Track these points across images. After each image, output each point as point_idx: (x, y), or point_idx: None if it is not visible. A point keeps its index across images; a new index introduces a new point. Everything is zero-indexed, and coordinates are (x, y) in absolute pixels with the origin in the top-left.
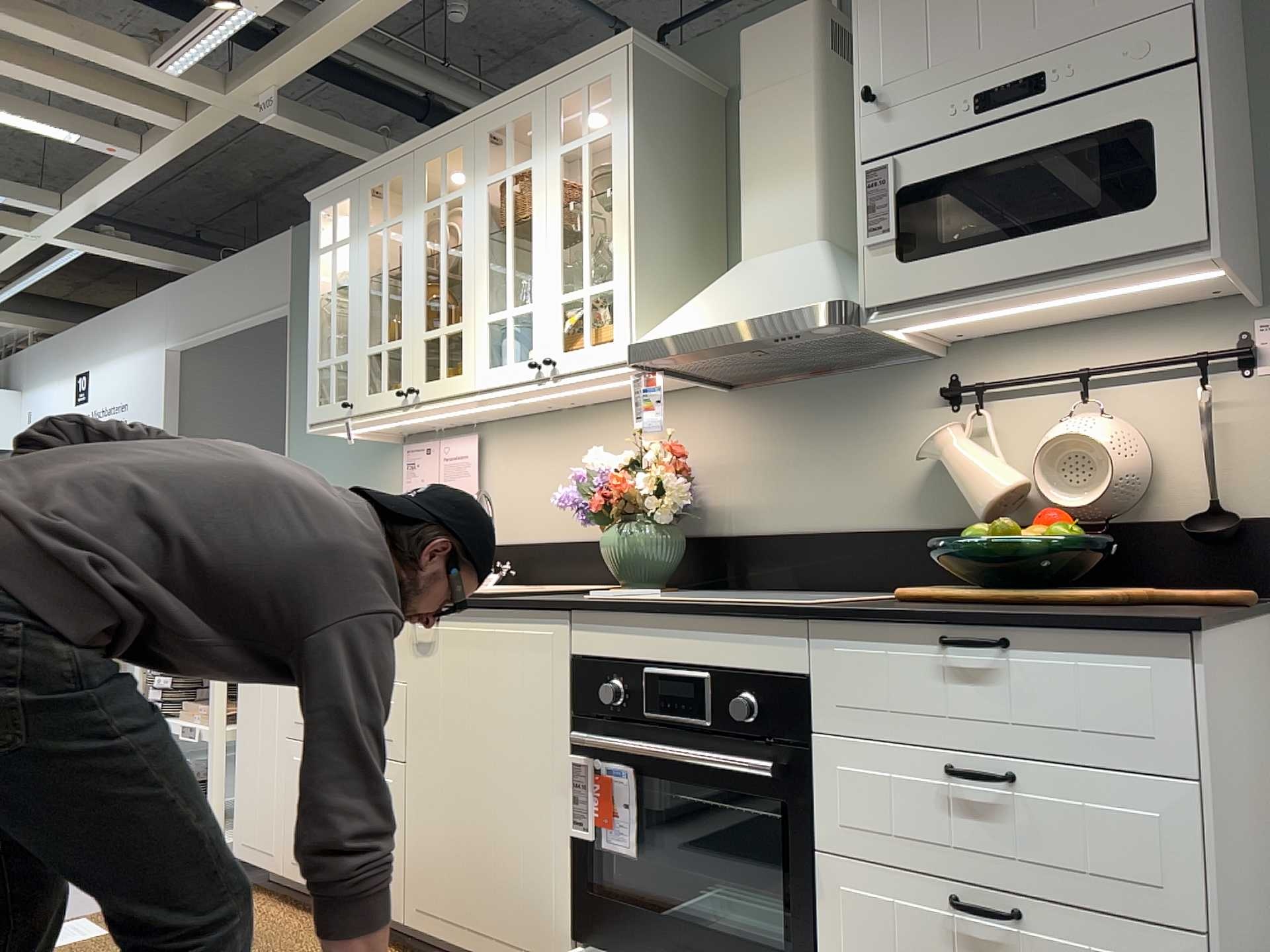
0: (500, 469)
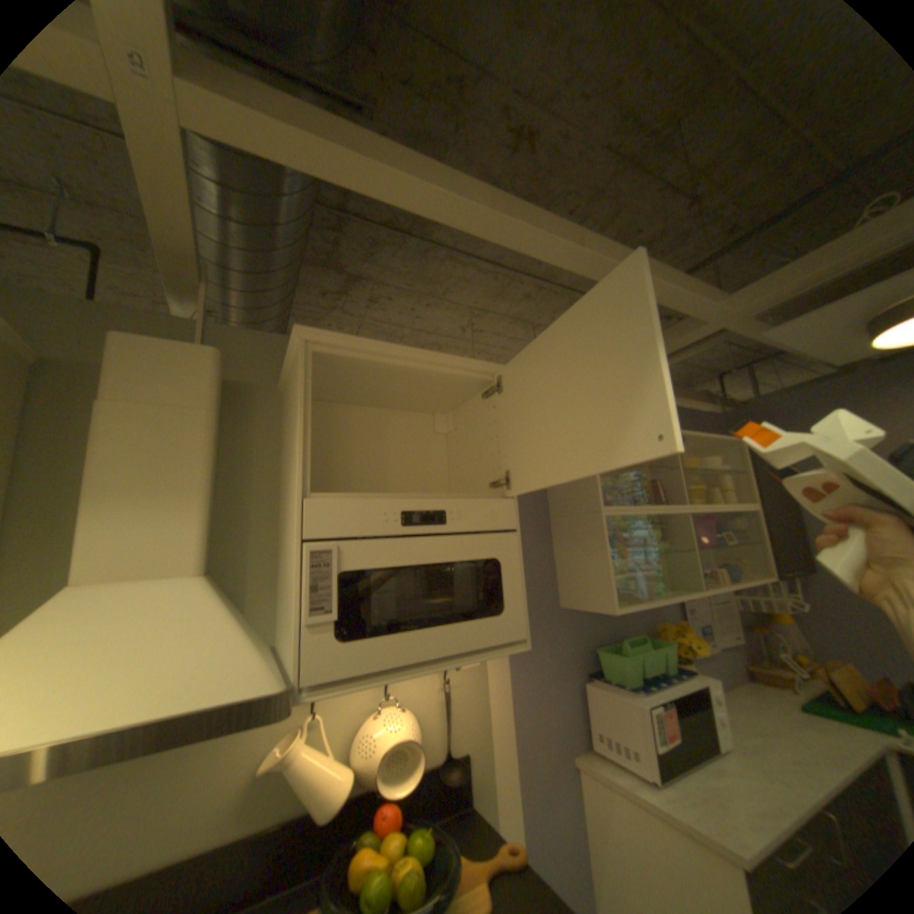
0: None
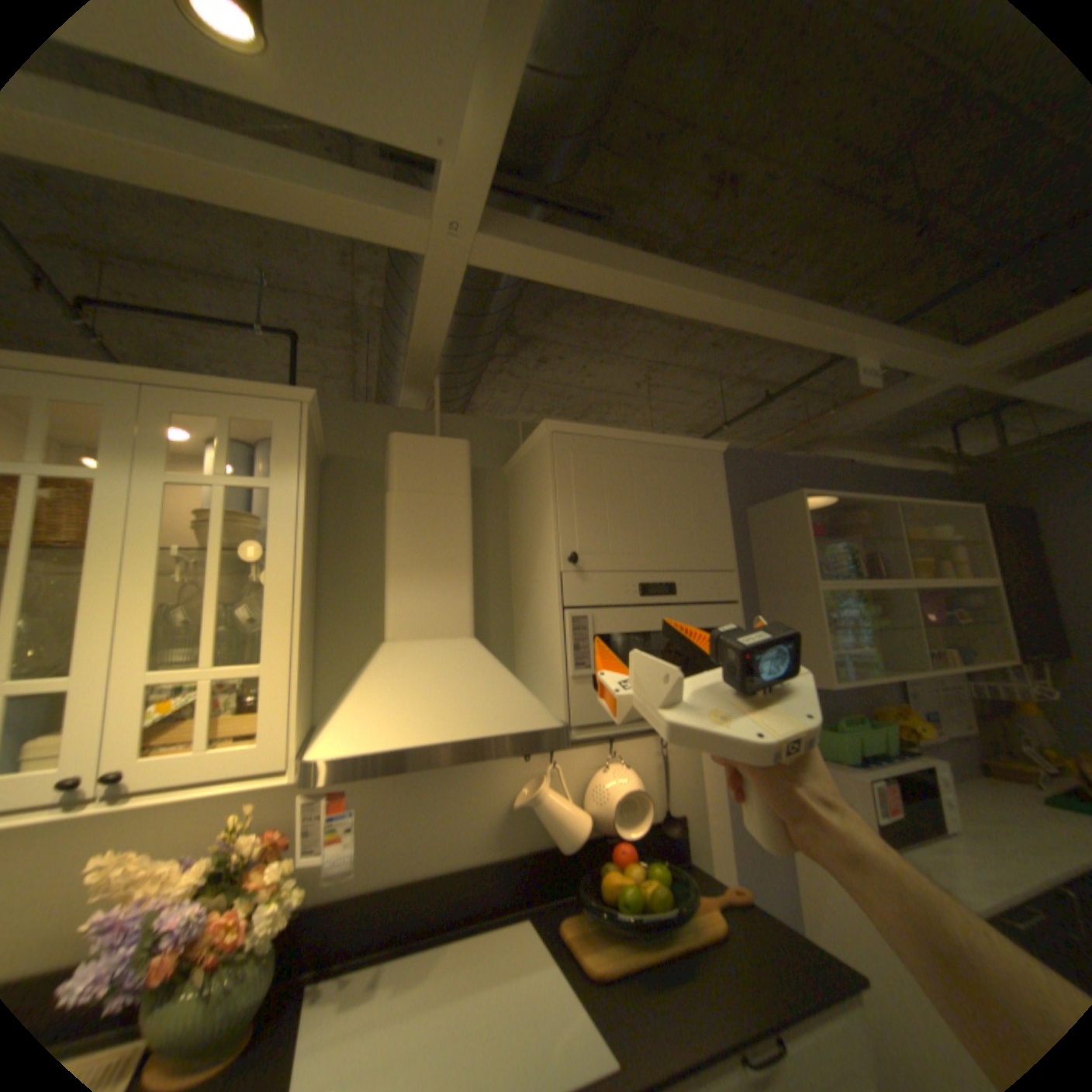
0: None
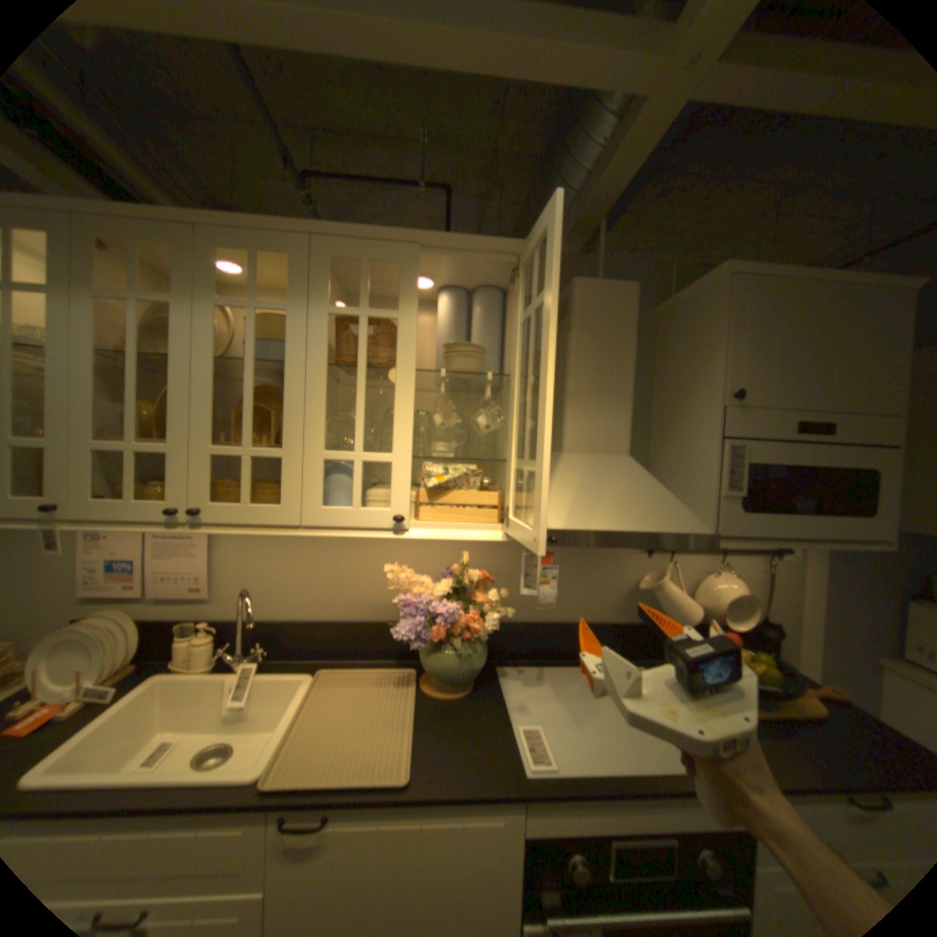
0: (239, 552)
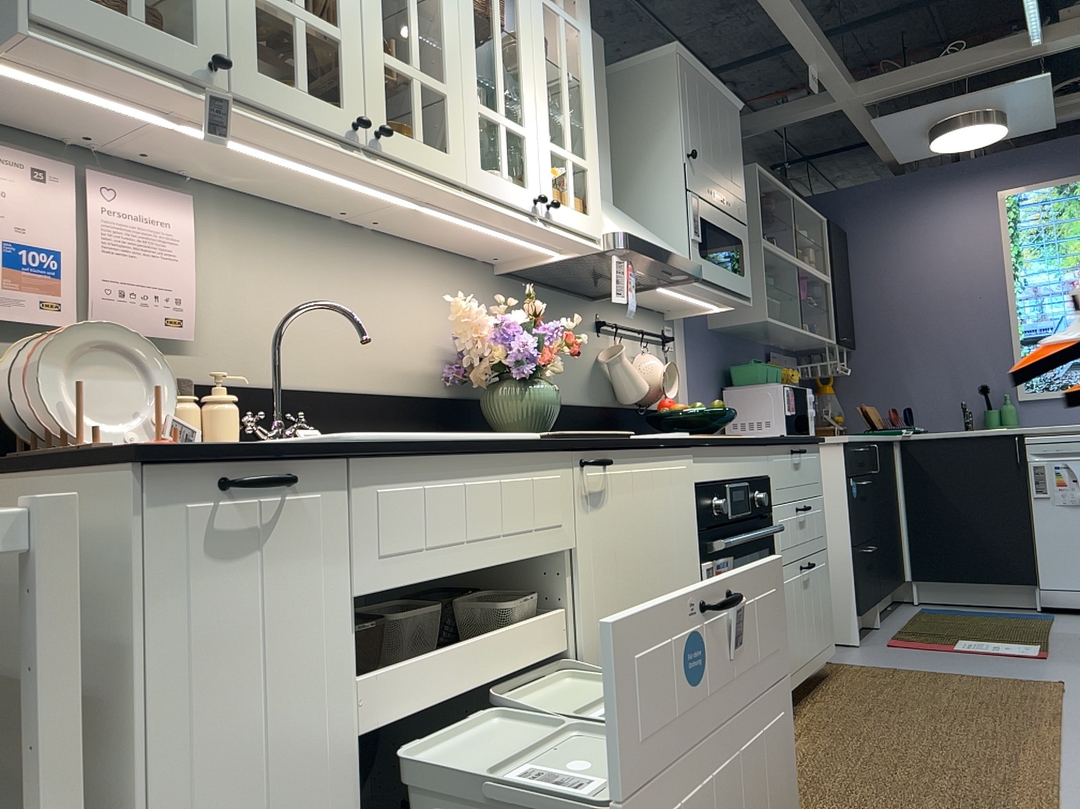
0: (227, 268)
